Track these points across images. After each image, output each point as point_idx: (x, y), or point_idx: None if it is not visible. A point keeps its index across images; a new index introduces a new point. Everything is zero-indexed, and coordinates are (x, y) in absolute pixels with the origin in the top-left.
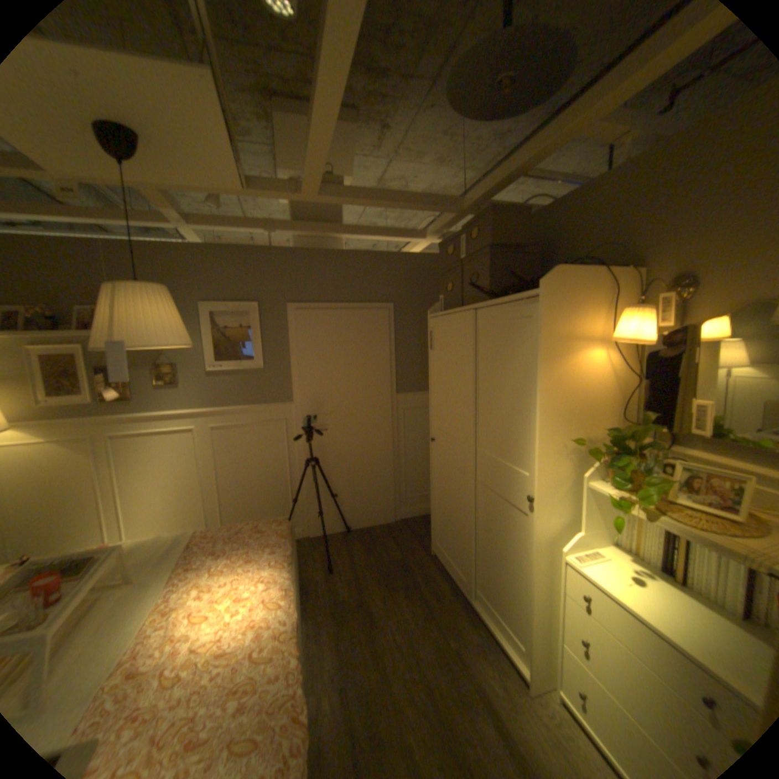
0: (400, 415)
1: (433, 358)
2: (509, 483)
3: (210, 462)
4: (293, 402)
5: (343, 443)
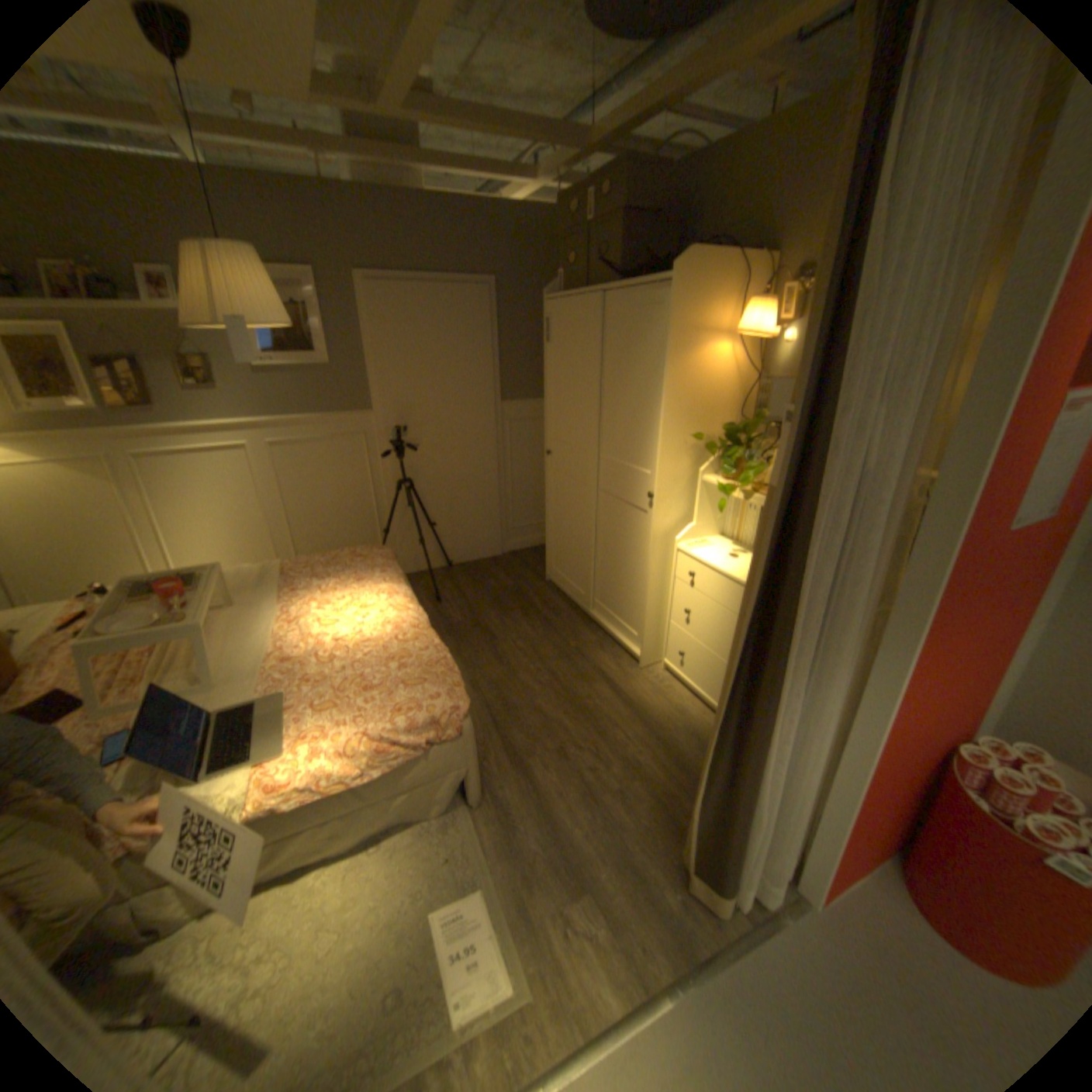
0: (506, 428)
1: (551, 353)
2: (632, 485)
3: (275, 487)
4: (373, 410)
5: (439, 462)
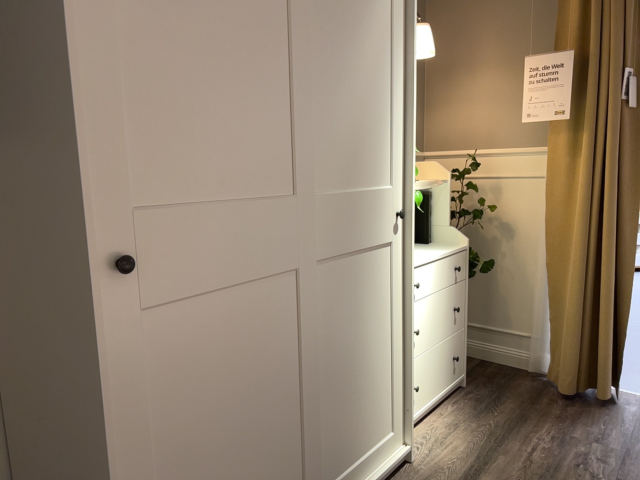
0: None
1: None
2: (371, 217)
3: None
4: None
5: None
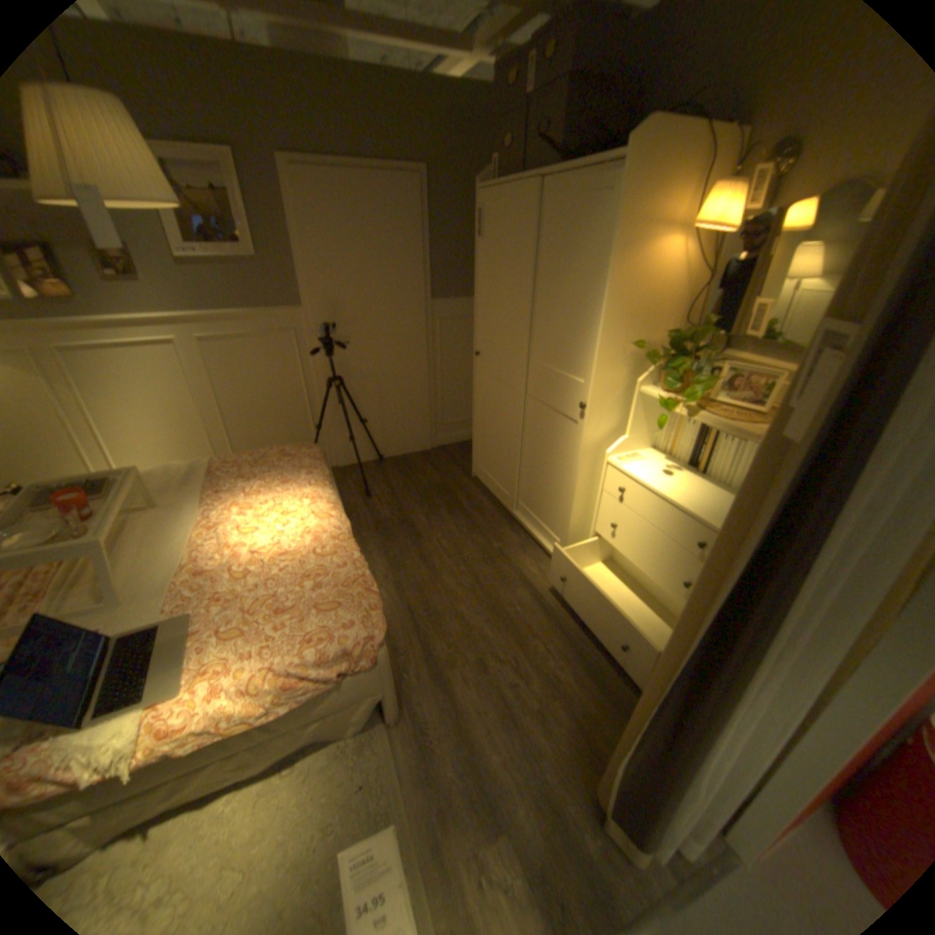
0: (436, 326)
1: (482, 248)
2: (563, 393)
3: (207, 383)
4: (303, 306)
5: (370, 360)
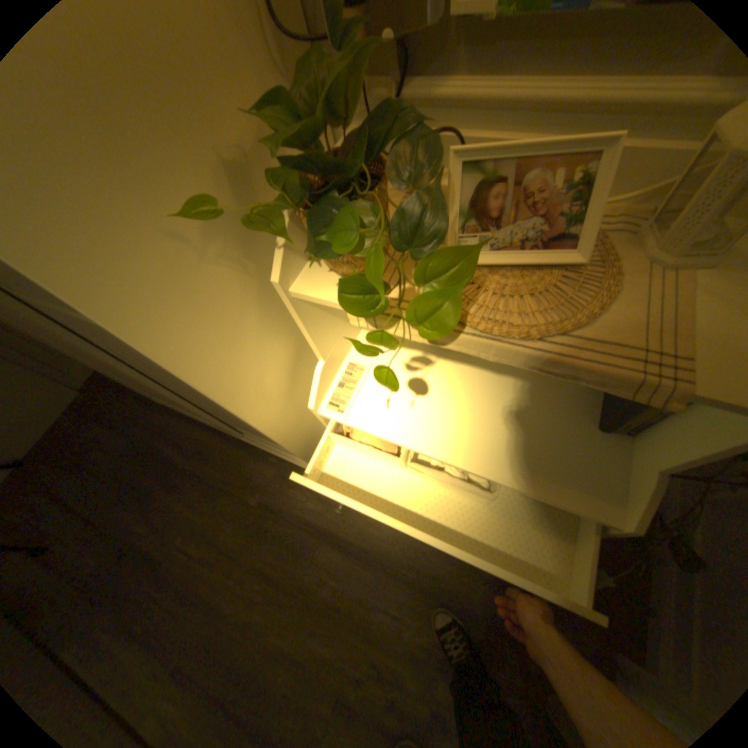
0: None
1: None
2: None
3: None
4: None
5: None
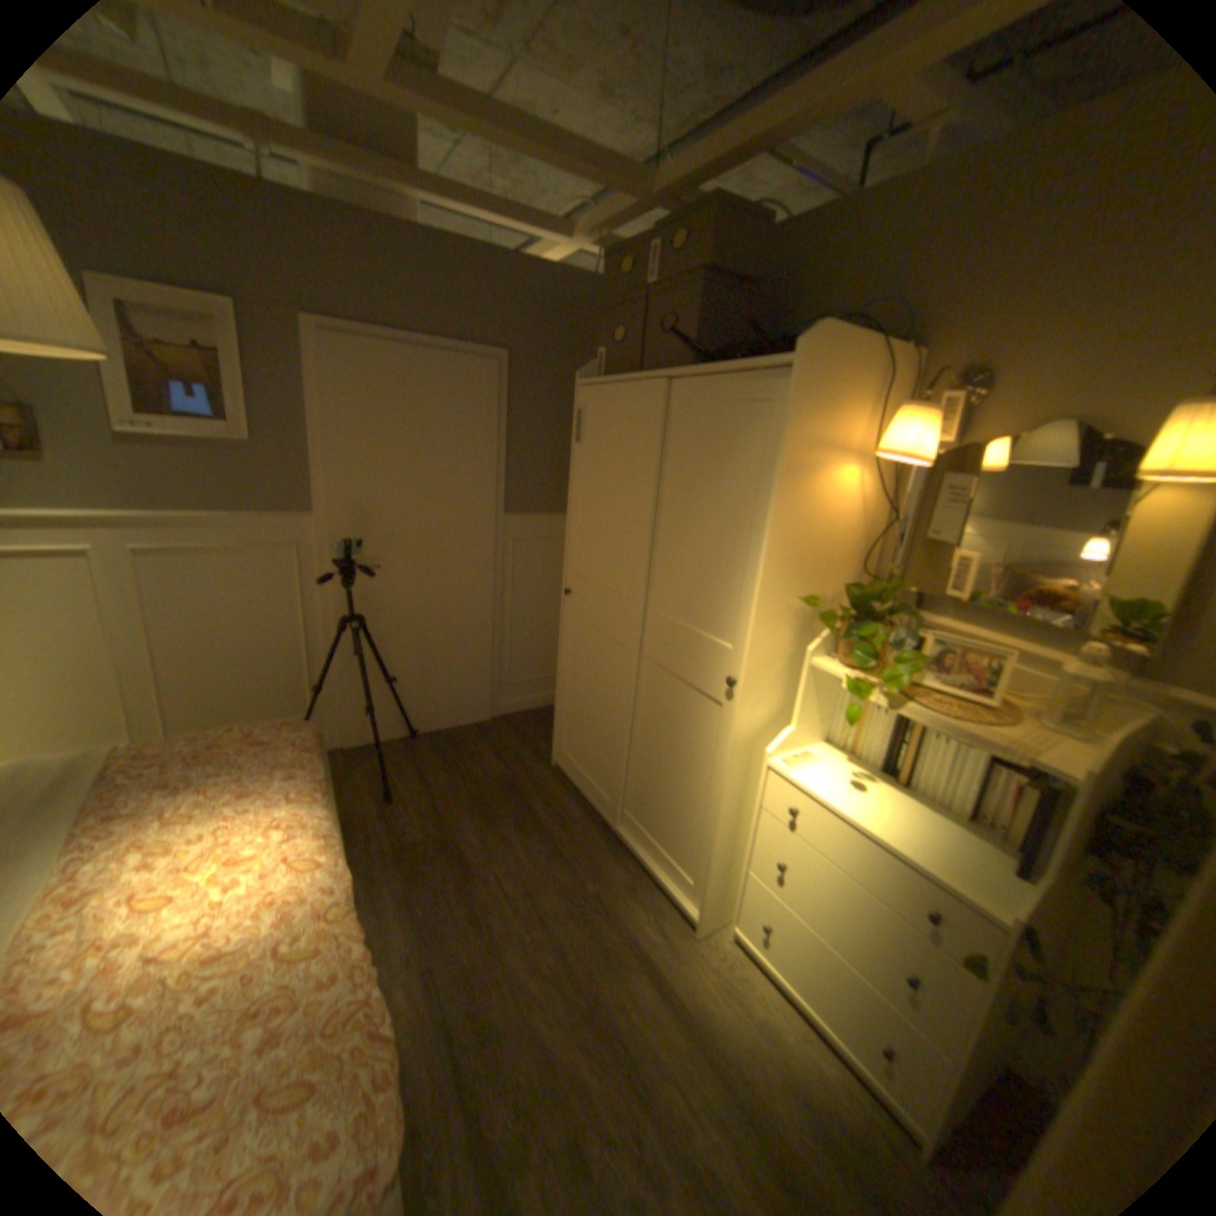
0: (508, 550)
1: (580, 457)
2: (697, 659)
3: (135, 618)
4: (314, 512)
5: (409, 591)
